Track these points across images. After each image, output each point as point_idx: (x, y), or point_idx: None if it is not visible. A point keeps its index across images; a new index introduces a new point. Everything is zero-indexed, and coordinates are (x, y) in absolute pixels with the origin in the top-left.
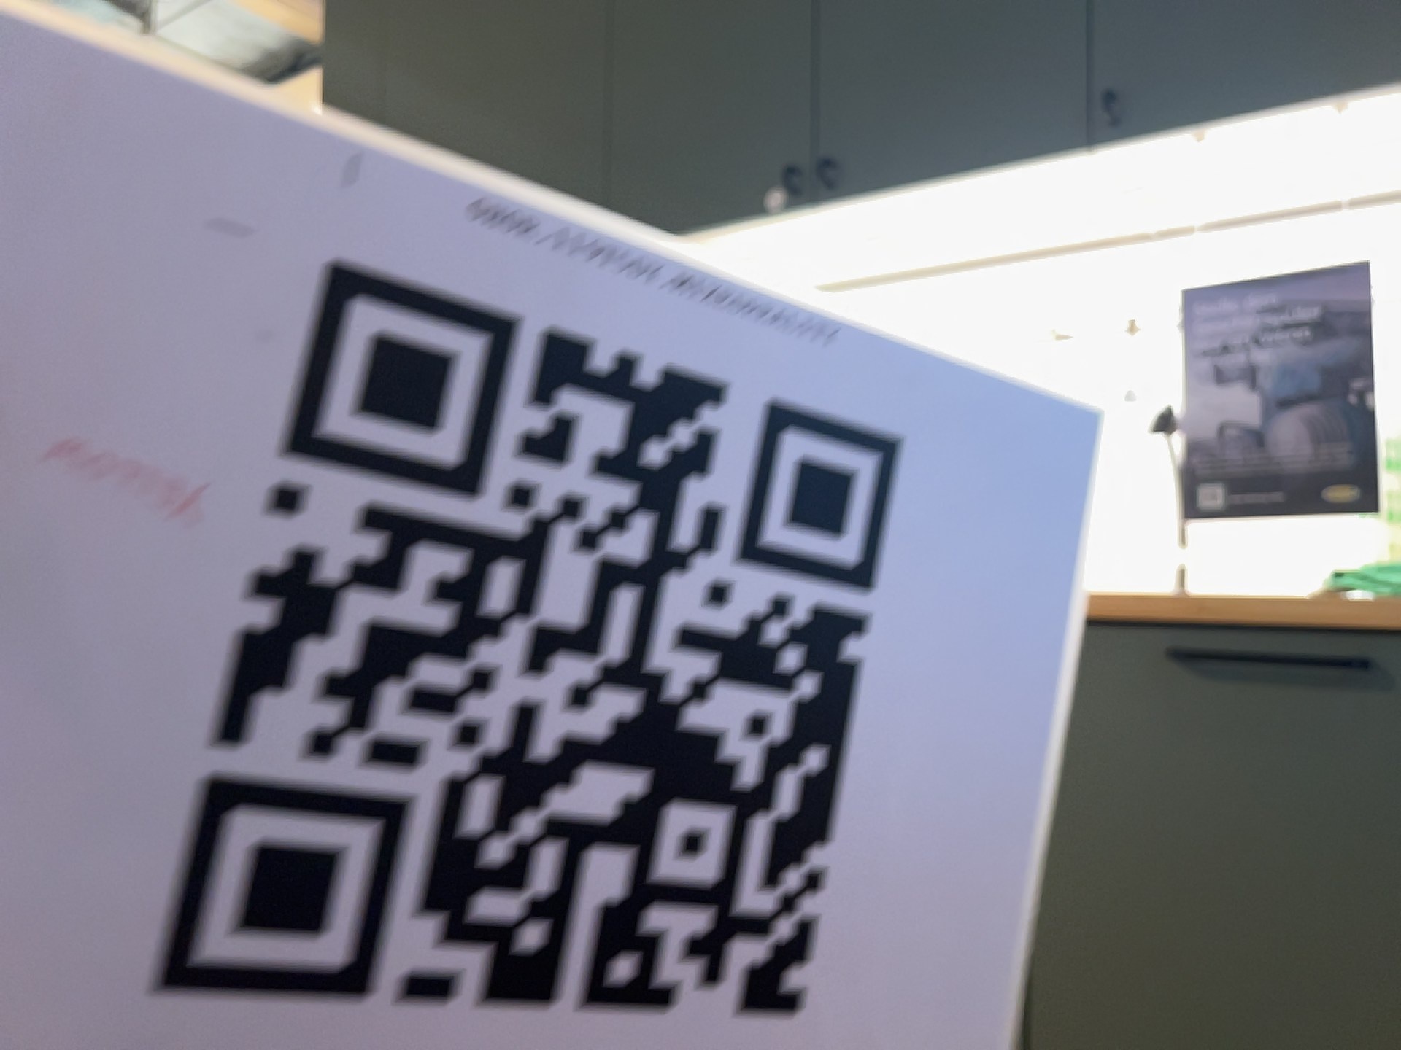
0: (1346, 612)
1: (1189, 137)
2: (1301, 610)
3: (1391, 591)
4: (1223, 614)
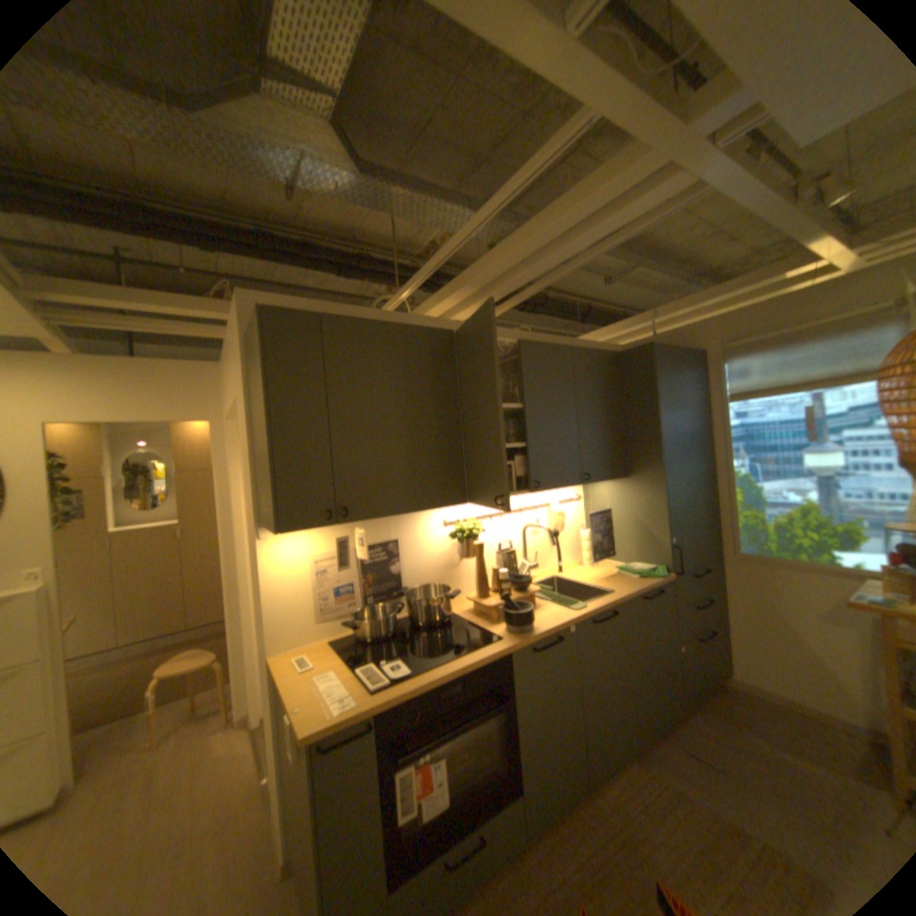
0: (660, 584)
1: (590, 483)
2: (650, 584)
3: (654, 577)
4: (649, 589)
